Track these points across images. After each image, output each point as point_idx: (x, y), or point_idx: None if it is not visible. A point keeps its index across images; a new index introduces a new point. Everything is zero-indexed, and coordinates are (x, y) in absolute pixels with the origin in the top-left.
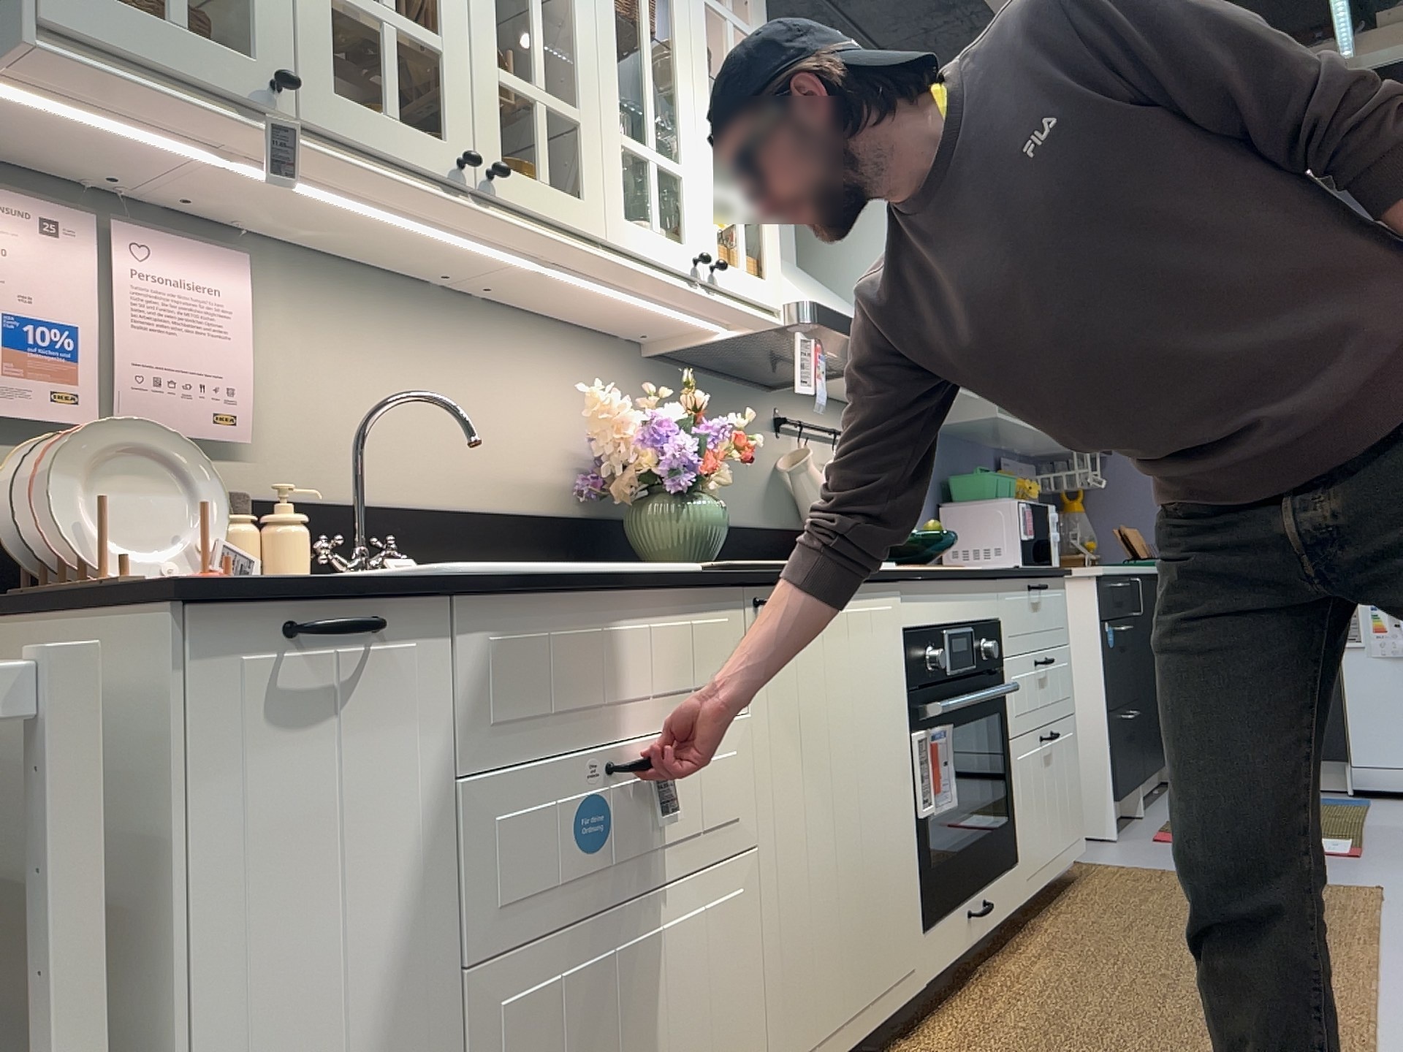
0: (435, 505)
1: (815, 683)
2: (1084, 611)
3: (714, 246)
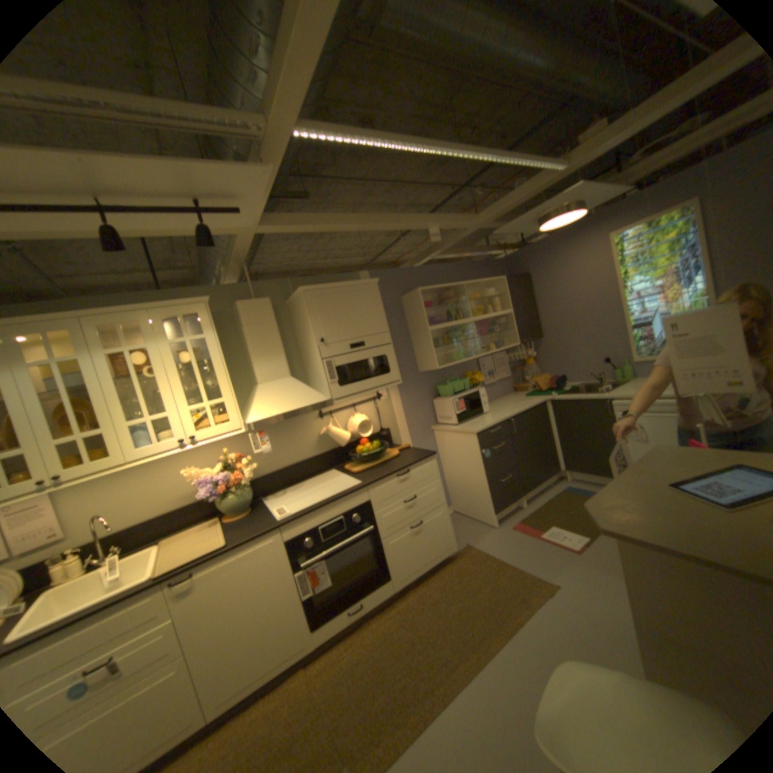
0: (146, 519)
1: (216, 591)
2: (474, 445)
3: (192, 430)
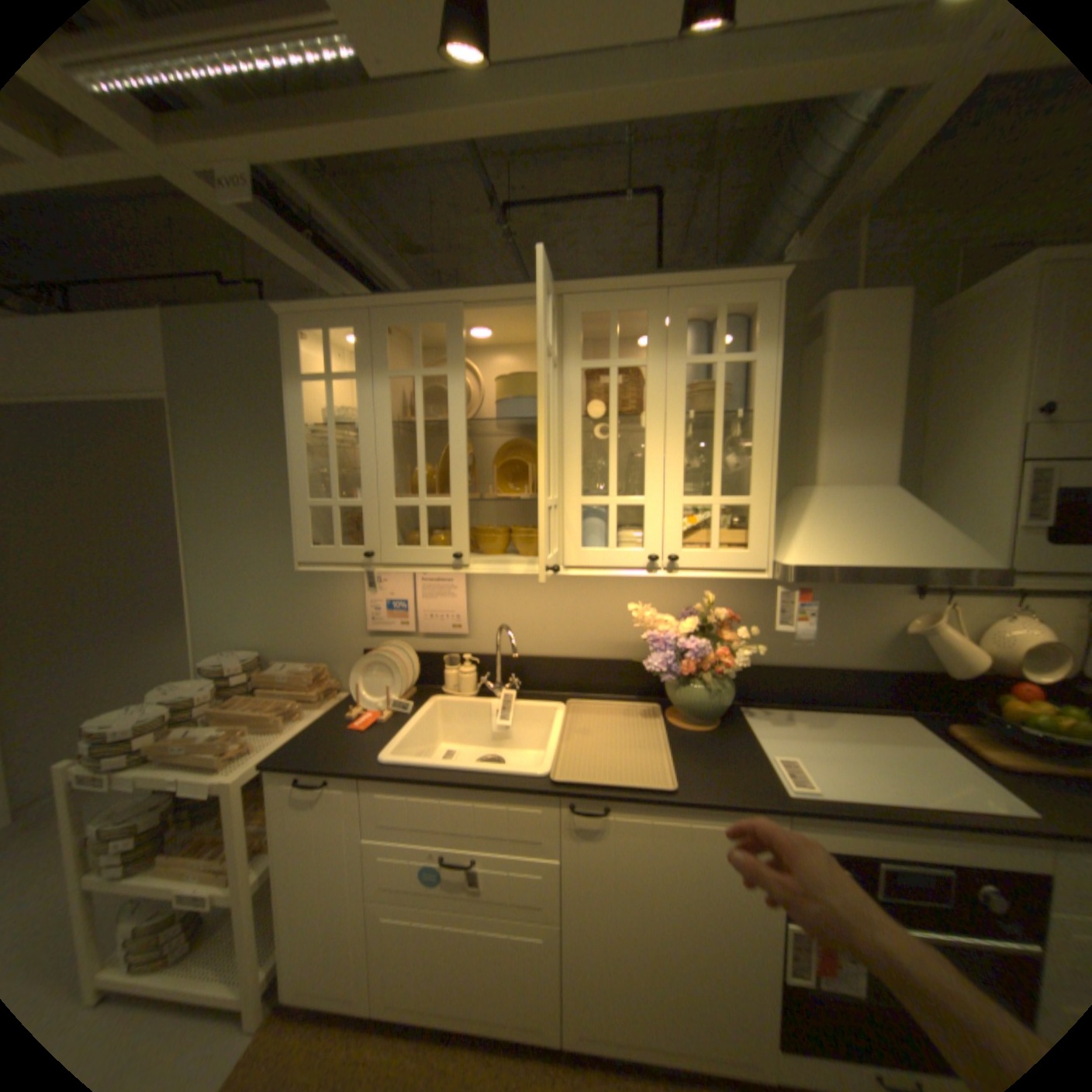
0: (560, 656)
1: (637, 862)
2: None
3: (675, 543)
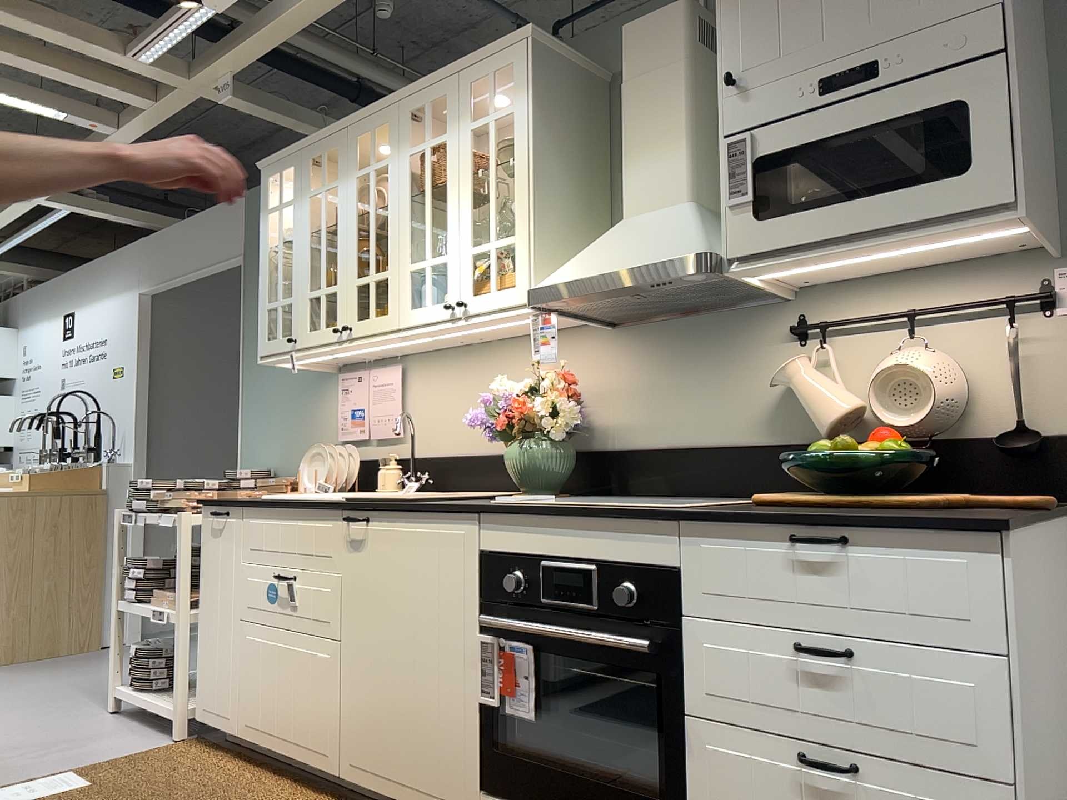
0: (468, 454)
1: (383, 570)
2: None
3: (465, 290)
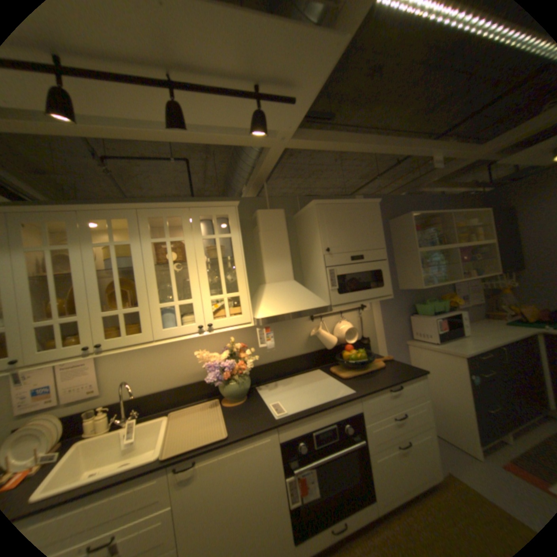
0: (162, 390)
1: (214, 484)
2: (462, 370)
3: (210, 318)
